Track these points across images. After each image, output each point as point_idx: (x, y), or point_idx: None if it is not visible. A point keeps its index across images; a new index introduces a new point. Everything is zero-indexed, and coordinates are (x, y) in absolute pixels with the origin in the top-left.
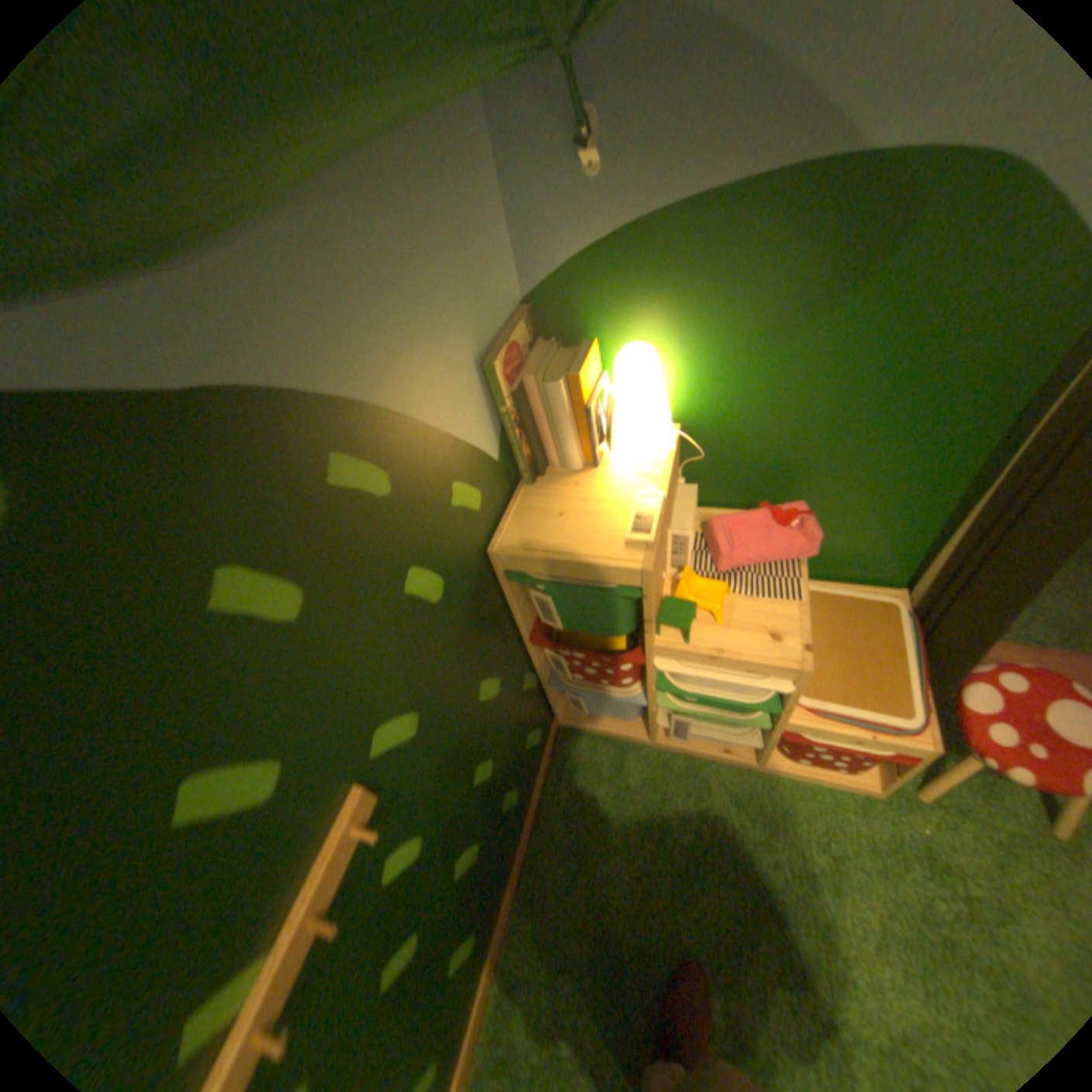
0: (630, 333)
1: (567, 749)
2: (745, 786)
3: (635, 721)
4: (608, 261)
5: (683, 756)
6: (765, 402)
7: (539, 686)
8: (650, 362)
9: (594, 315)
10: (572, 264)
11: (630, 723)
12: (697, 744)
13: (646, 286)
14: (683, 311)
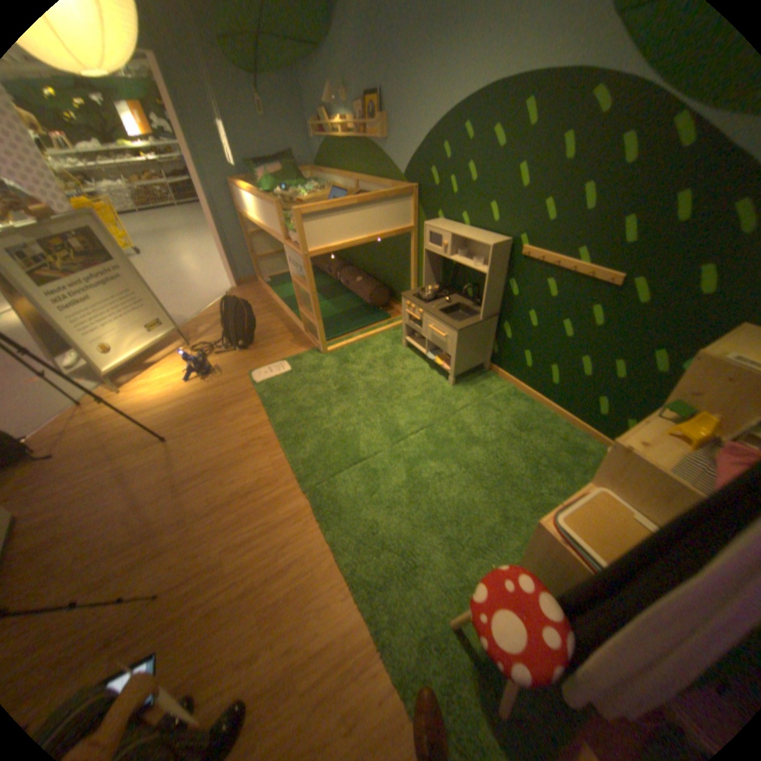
0: None
1: None
2: None
3: None
4: None
5: None
6: None
7: None
8: None
9: None
10: None
11: None
12: None
13: None
14: None
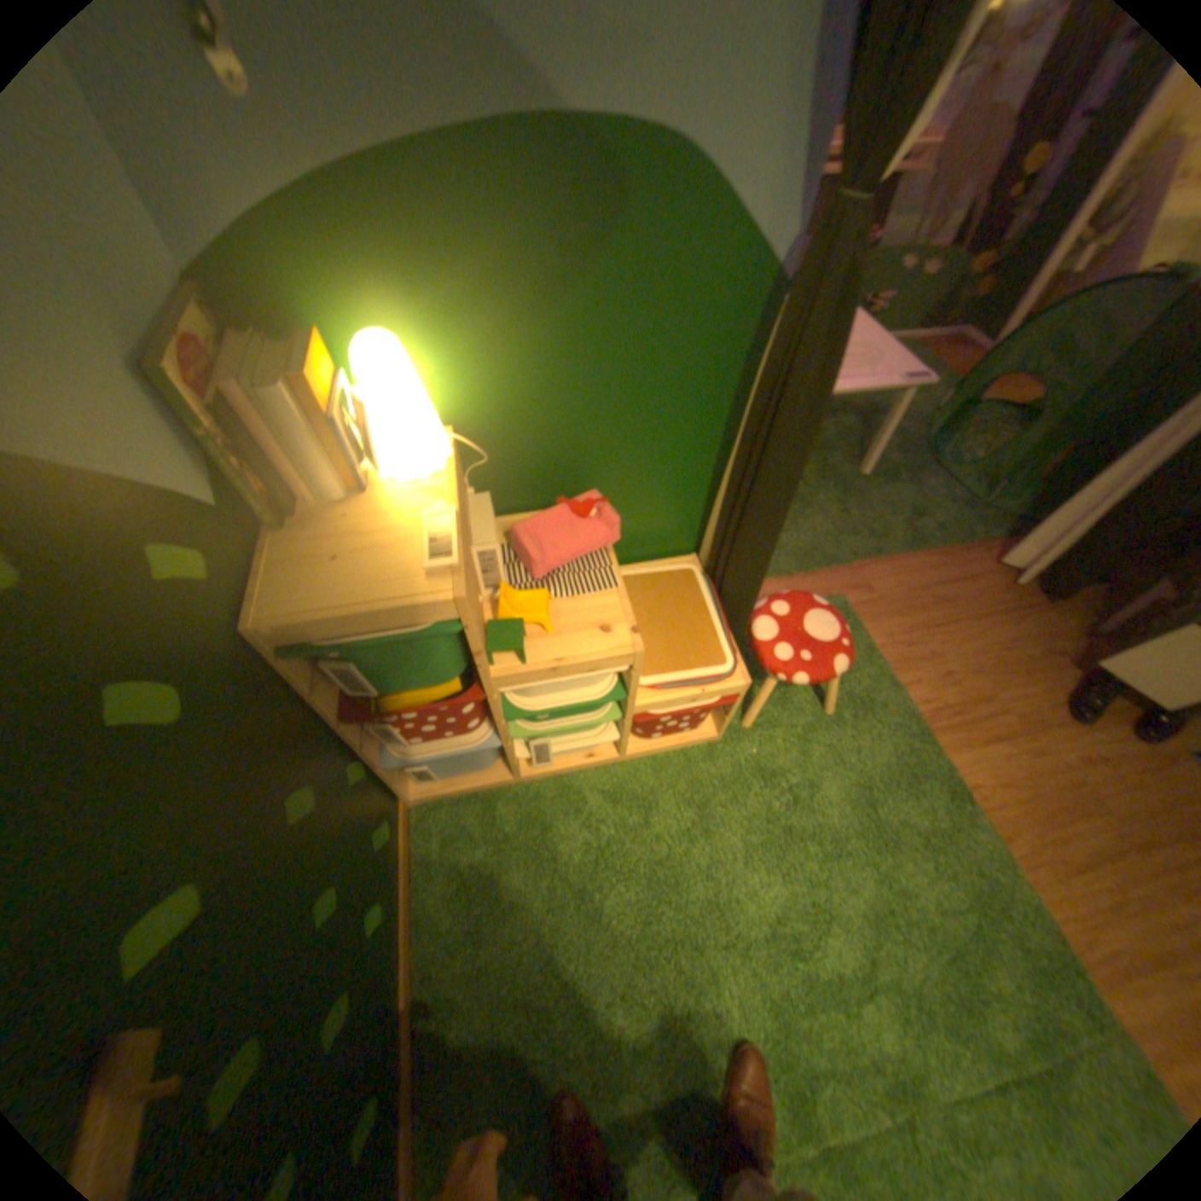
0: (360, 318)
1: (426, 827)
2: (613, 780)
3: (493, 765)
4: (301, 222)
5: (551, 778)
6: (534, 392)
7: (370, 772)
8: (396, 353)
9: (304, 297)
10: (248, 224)
11: (488, 769)
12: (561, 761)
13: (364, 258)
14: (419, 290)
